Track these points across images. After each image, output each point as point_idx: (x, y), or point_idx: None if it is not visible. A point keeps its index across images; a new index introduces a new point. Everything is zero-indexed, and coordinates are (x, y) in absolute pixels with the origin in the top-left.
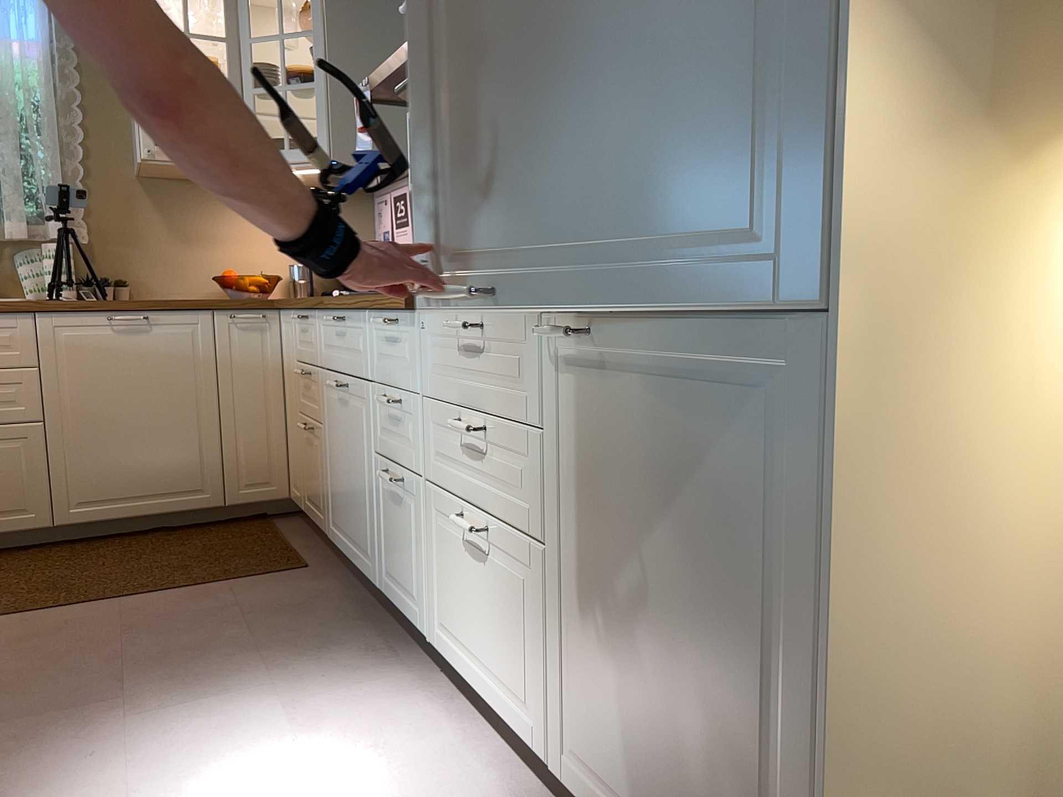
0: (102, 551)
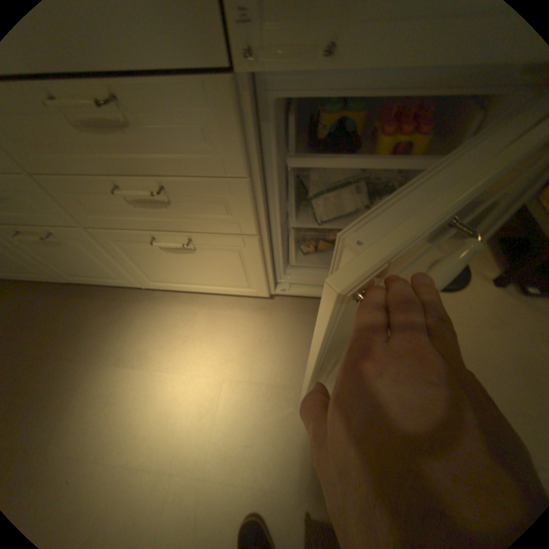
0: None
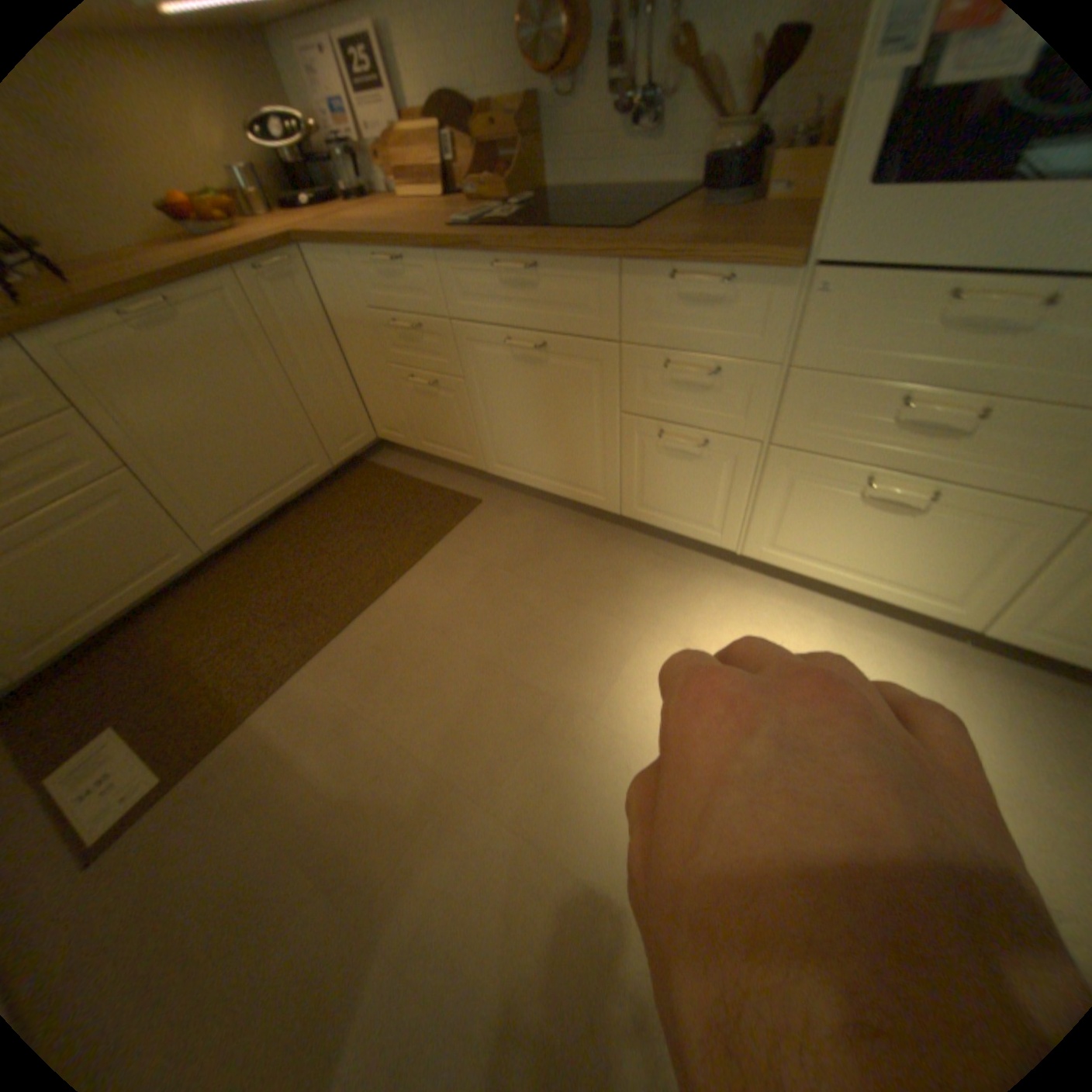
0: (267, 552)
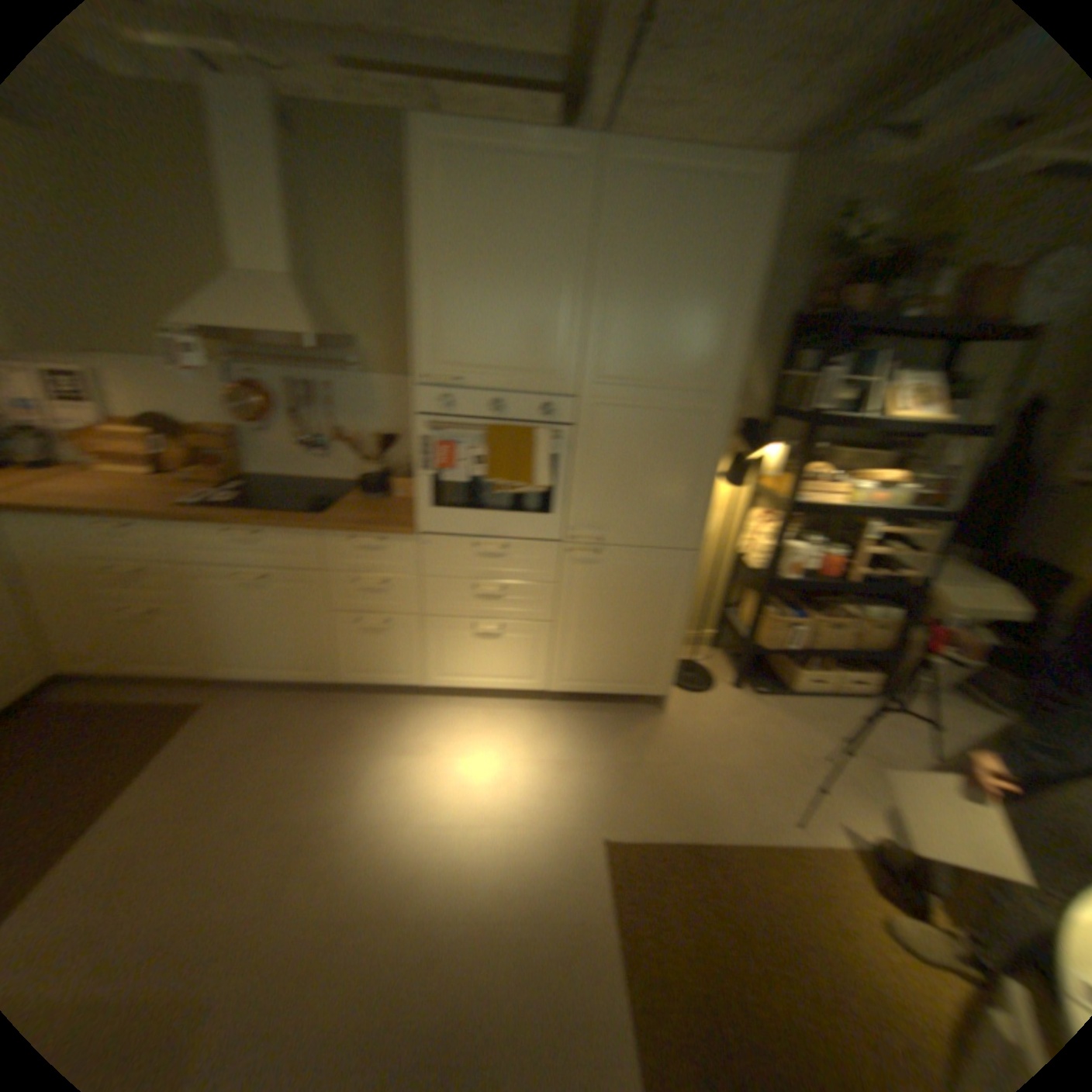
0: None
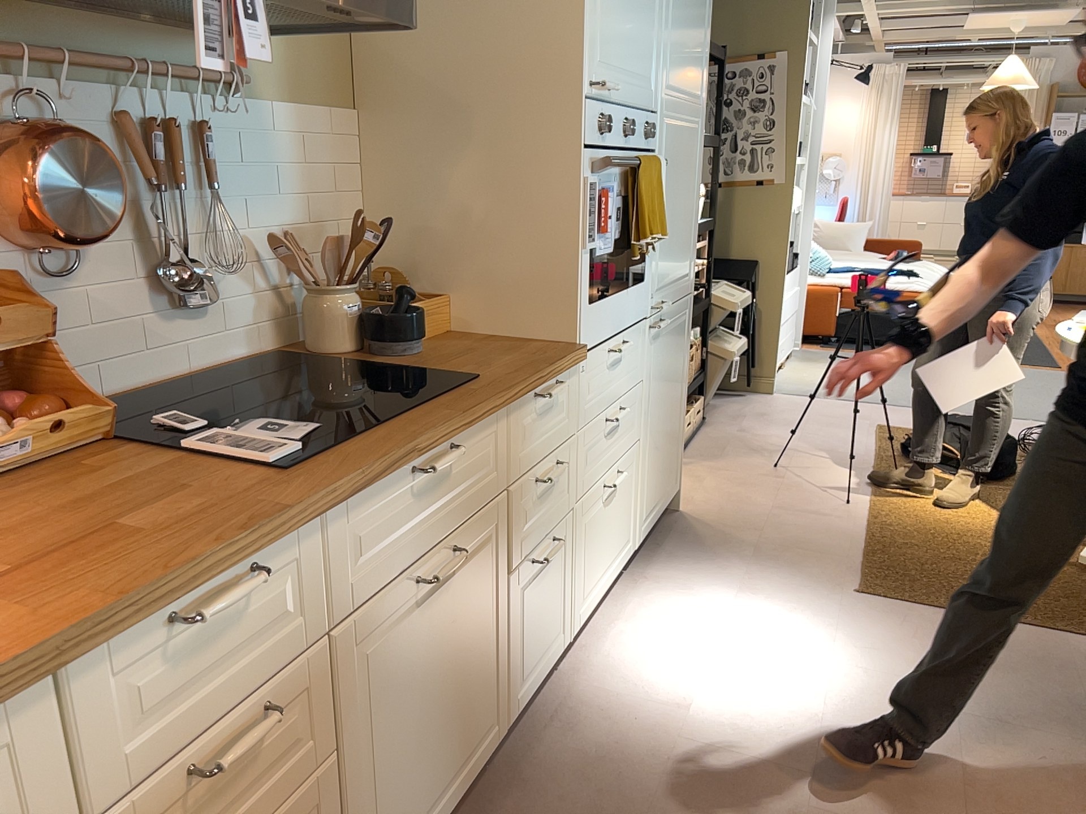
0: None
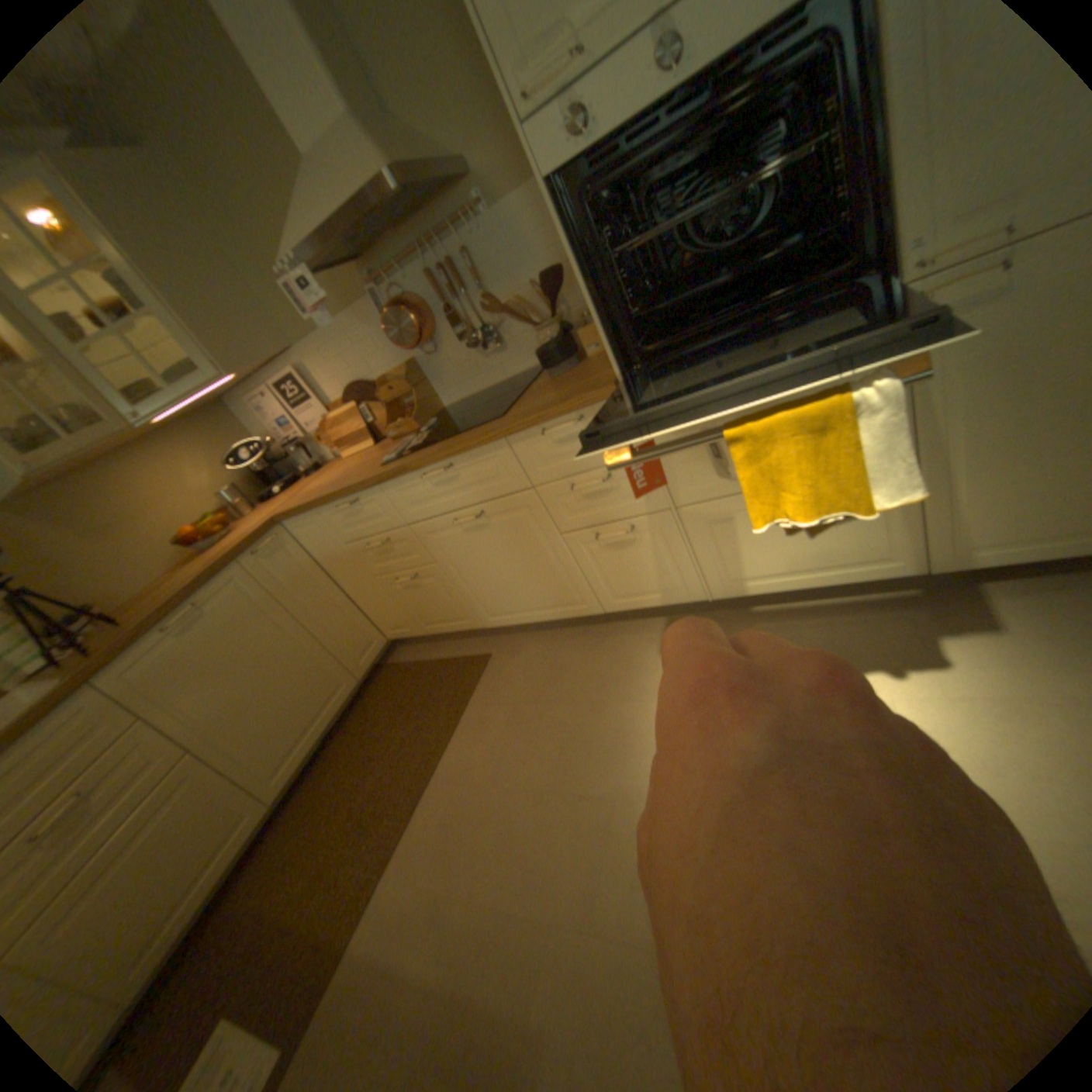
0: (324, 781)
